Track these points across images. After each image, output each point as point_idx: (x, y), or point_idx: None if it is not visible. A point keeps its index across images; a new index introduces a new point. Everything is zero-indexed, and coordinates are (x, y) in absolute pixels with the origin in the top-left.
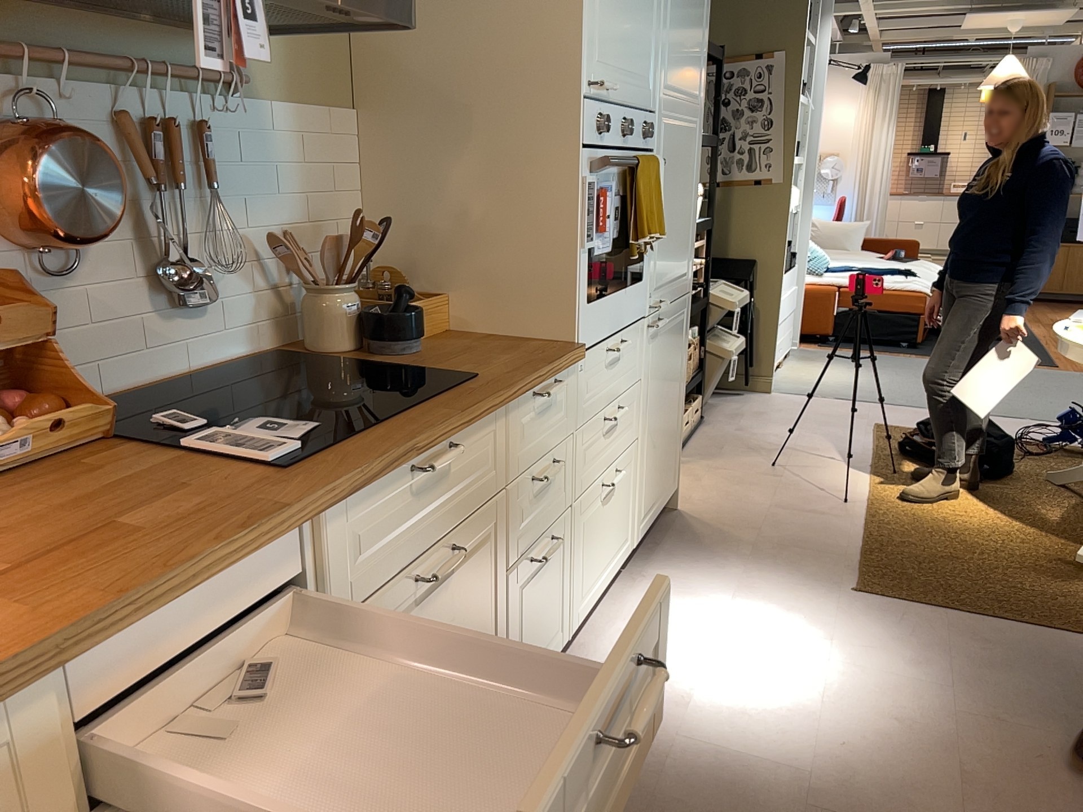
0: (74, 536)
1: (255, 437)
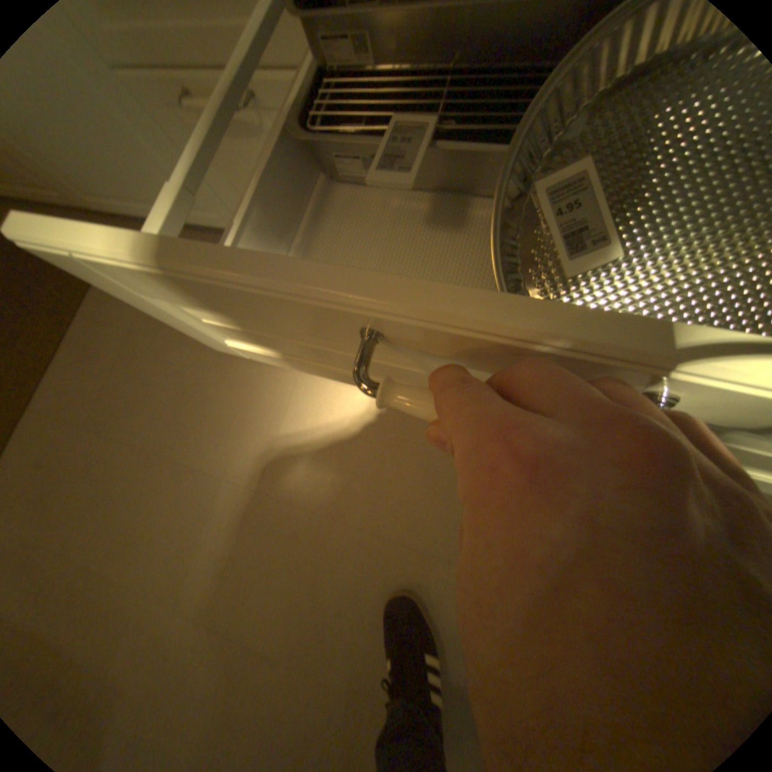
0: None
1: None
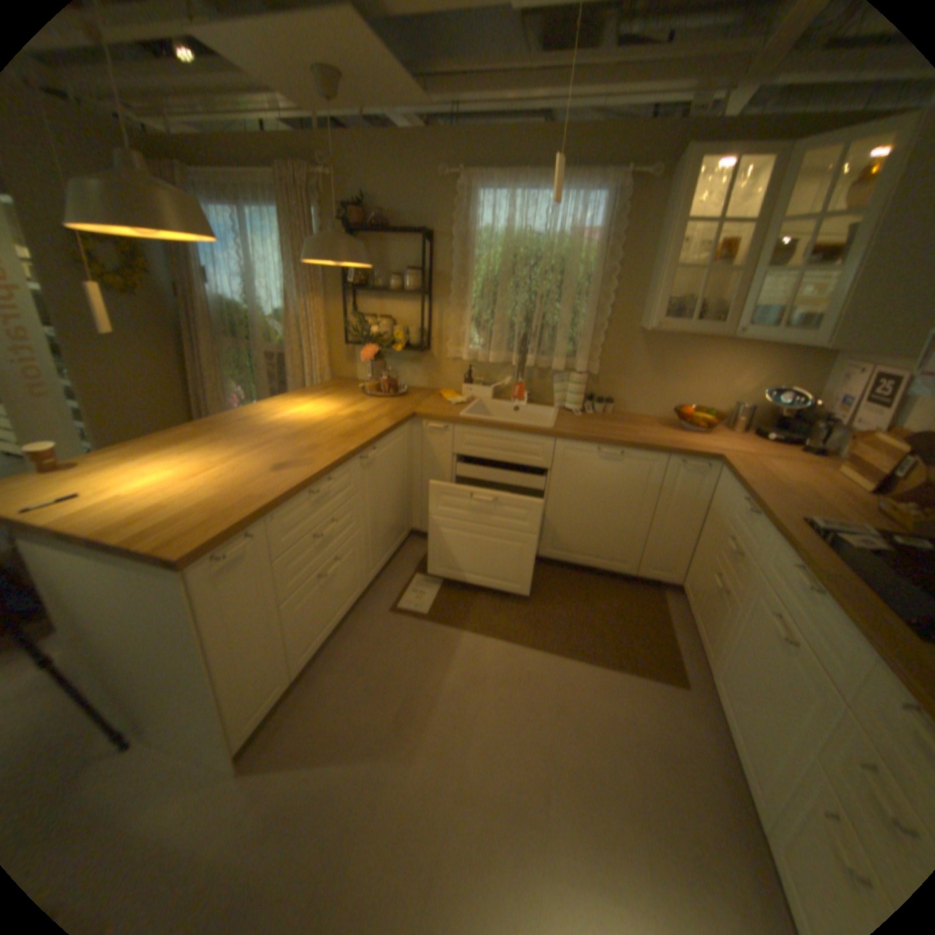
0: (794, 492)
1: (849, 531)
